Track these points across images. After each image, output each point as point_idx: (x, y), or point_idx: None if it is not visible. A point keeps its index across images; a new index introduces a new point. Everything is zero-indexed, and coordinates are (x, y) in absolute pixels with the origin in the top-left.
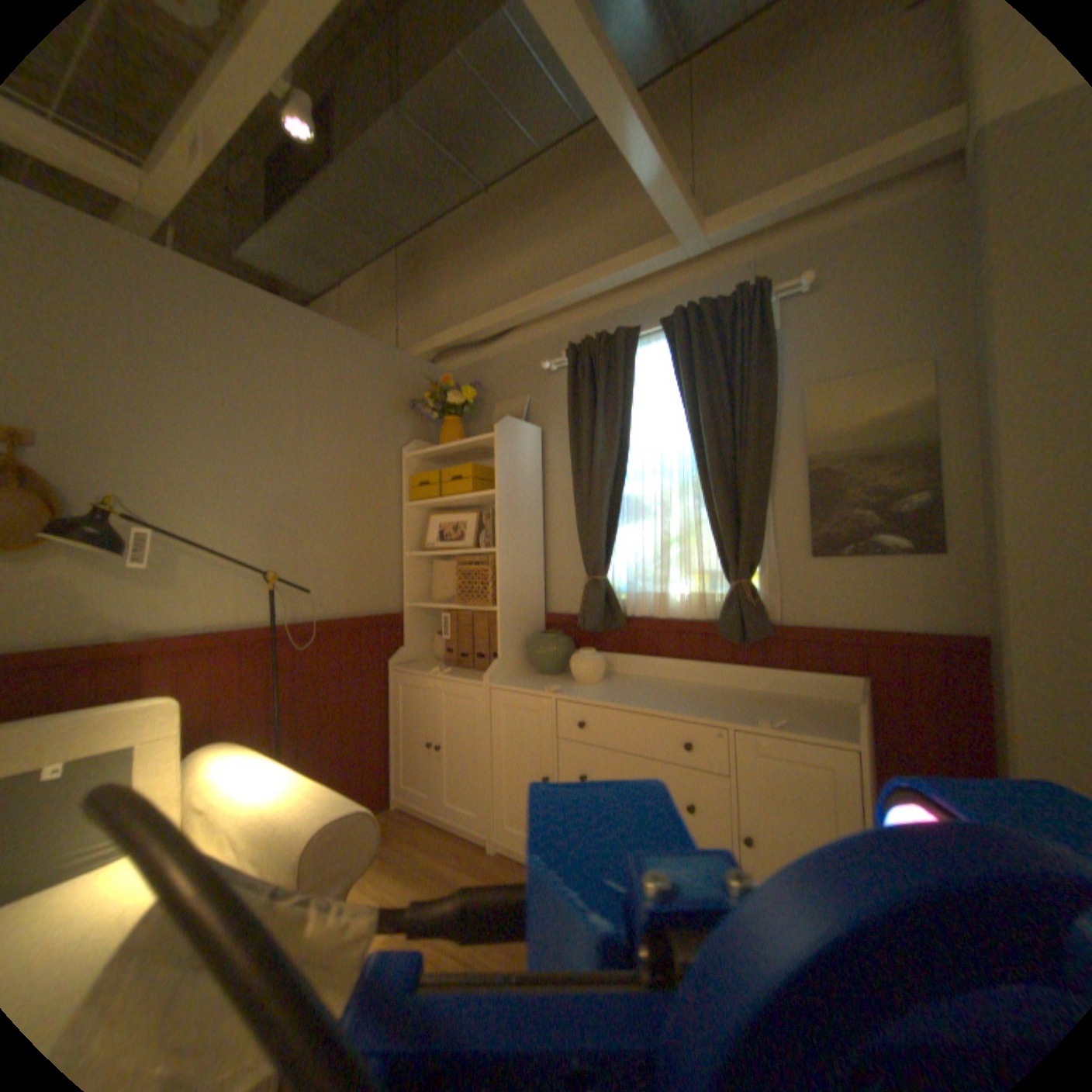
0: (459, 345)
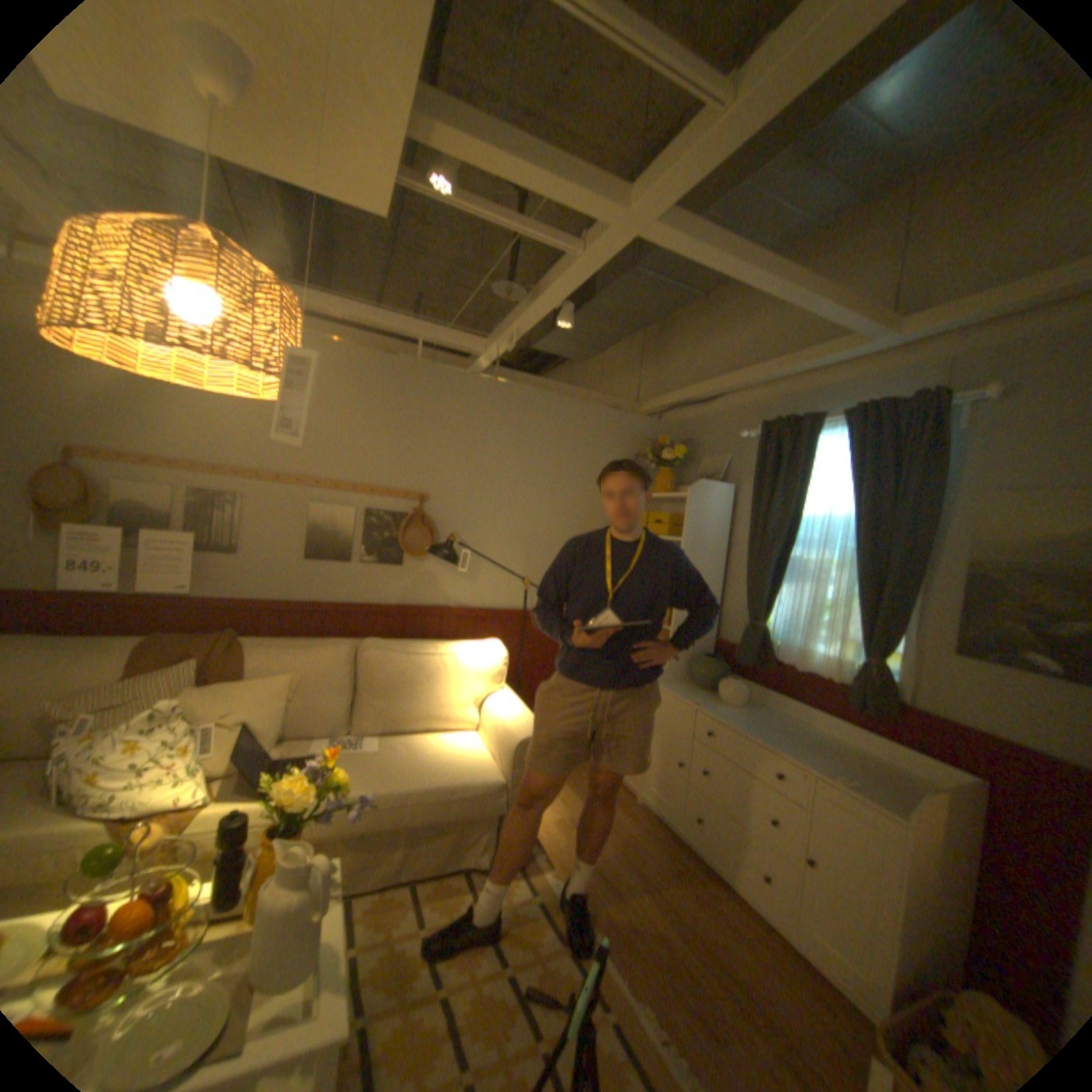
0: (681, 403)
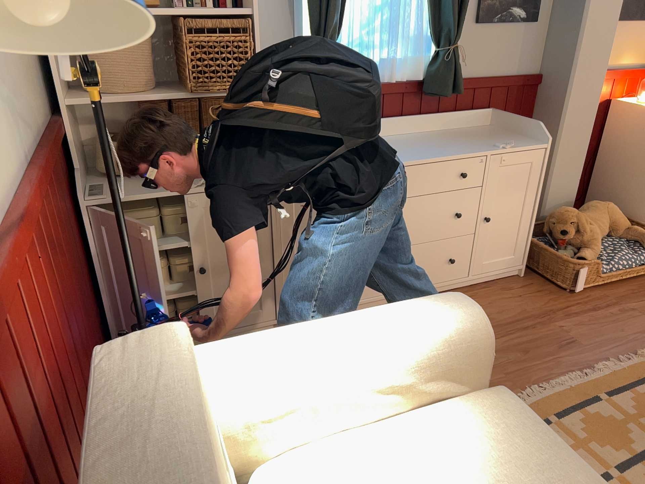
0: None
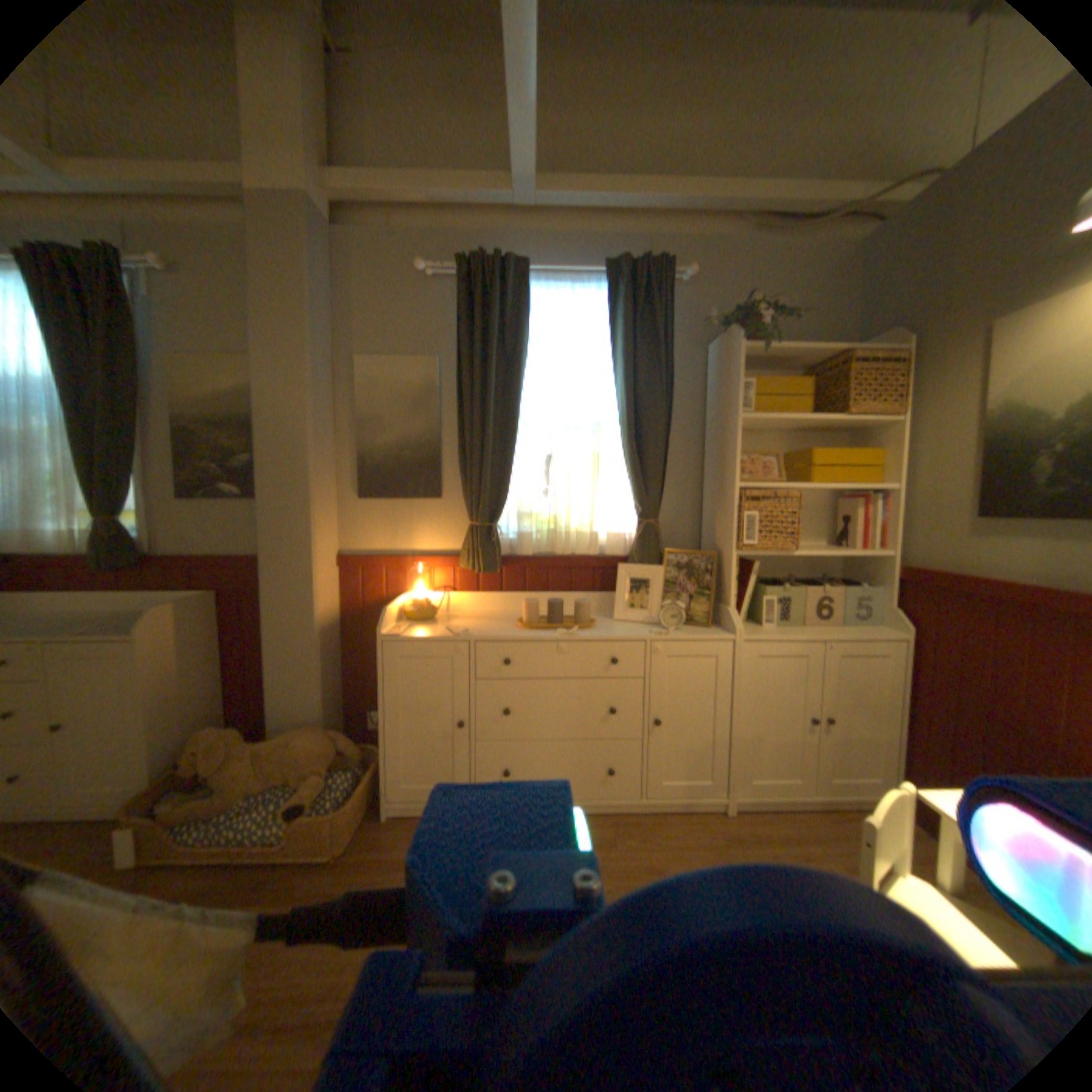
0: None
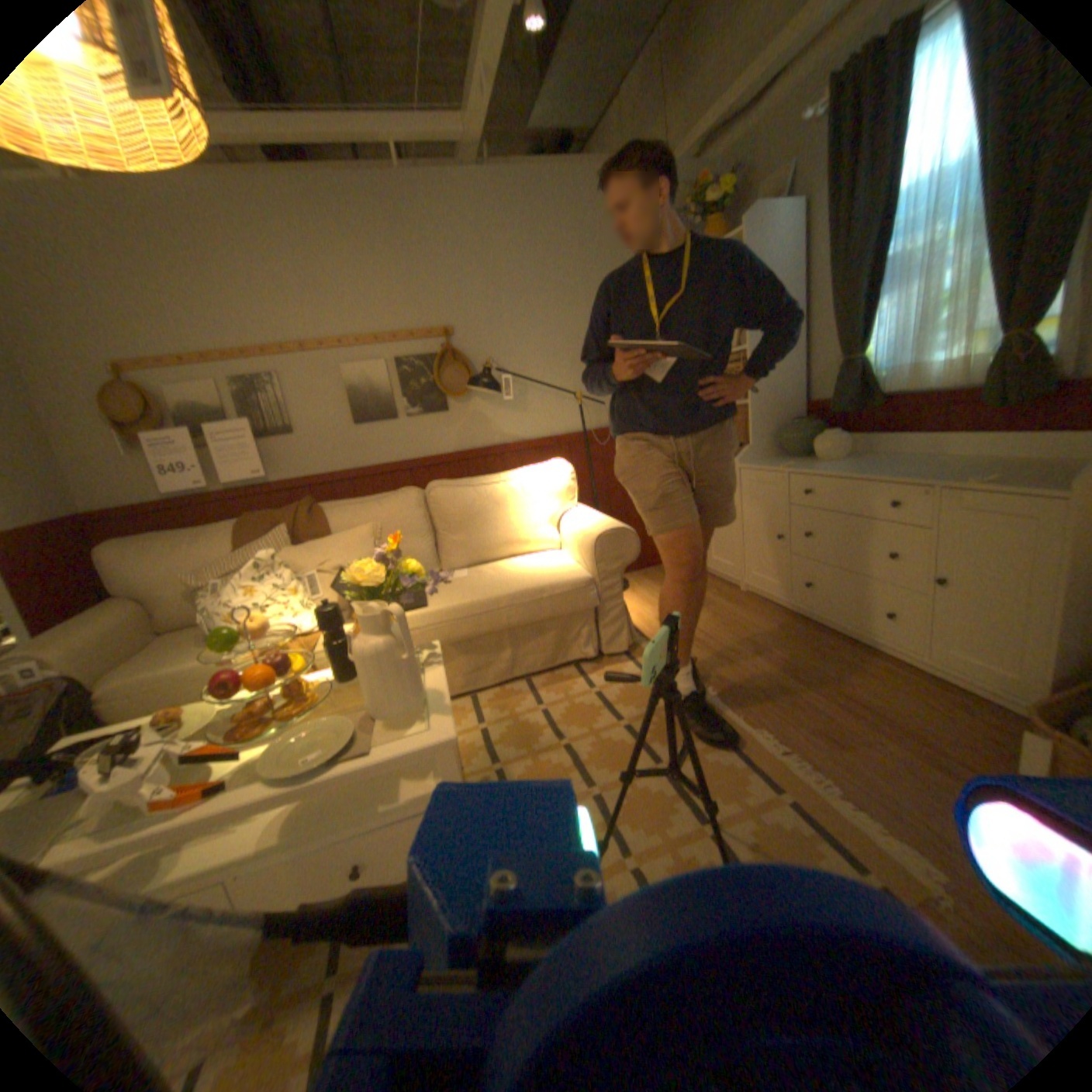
0: (724, 120)
